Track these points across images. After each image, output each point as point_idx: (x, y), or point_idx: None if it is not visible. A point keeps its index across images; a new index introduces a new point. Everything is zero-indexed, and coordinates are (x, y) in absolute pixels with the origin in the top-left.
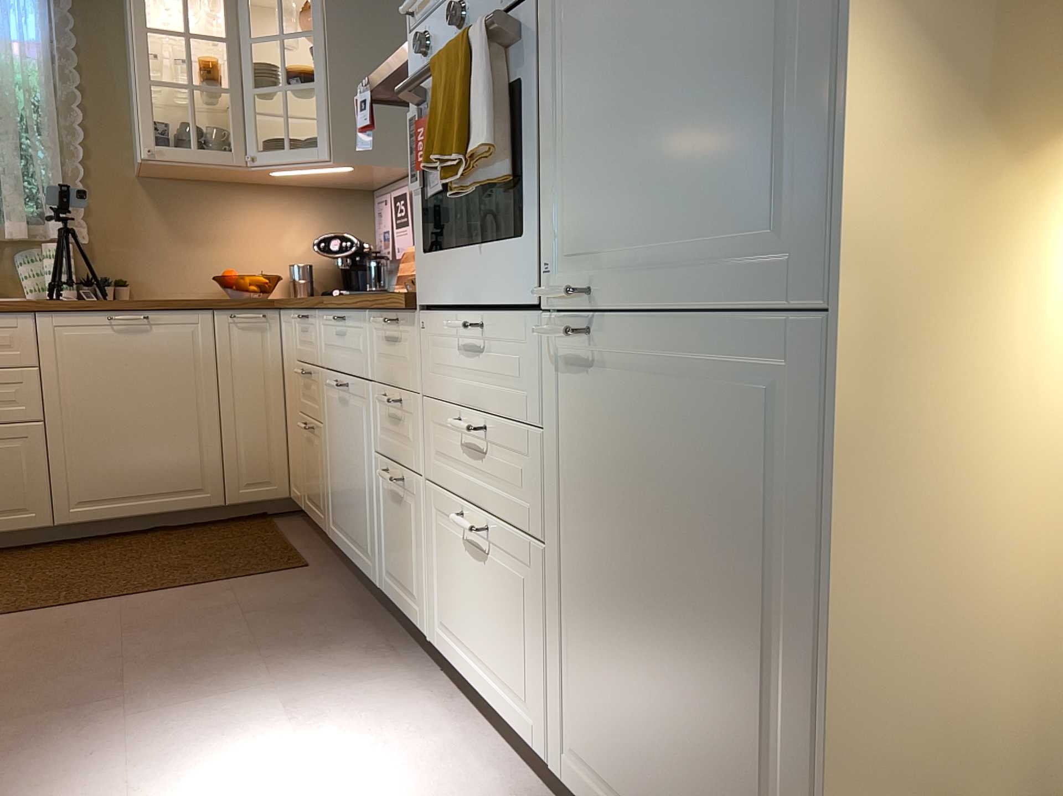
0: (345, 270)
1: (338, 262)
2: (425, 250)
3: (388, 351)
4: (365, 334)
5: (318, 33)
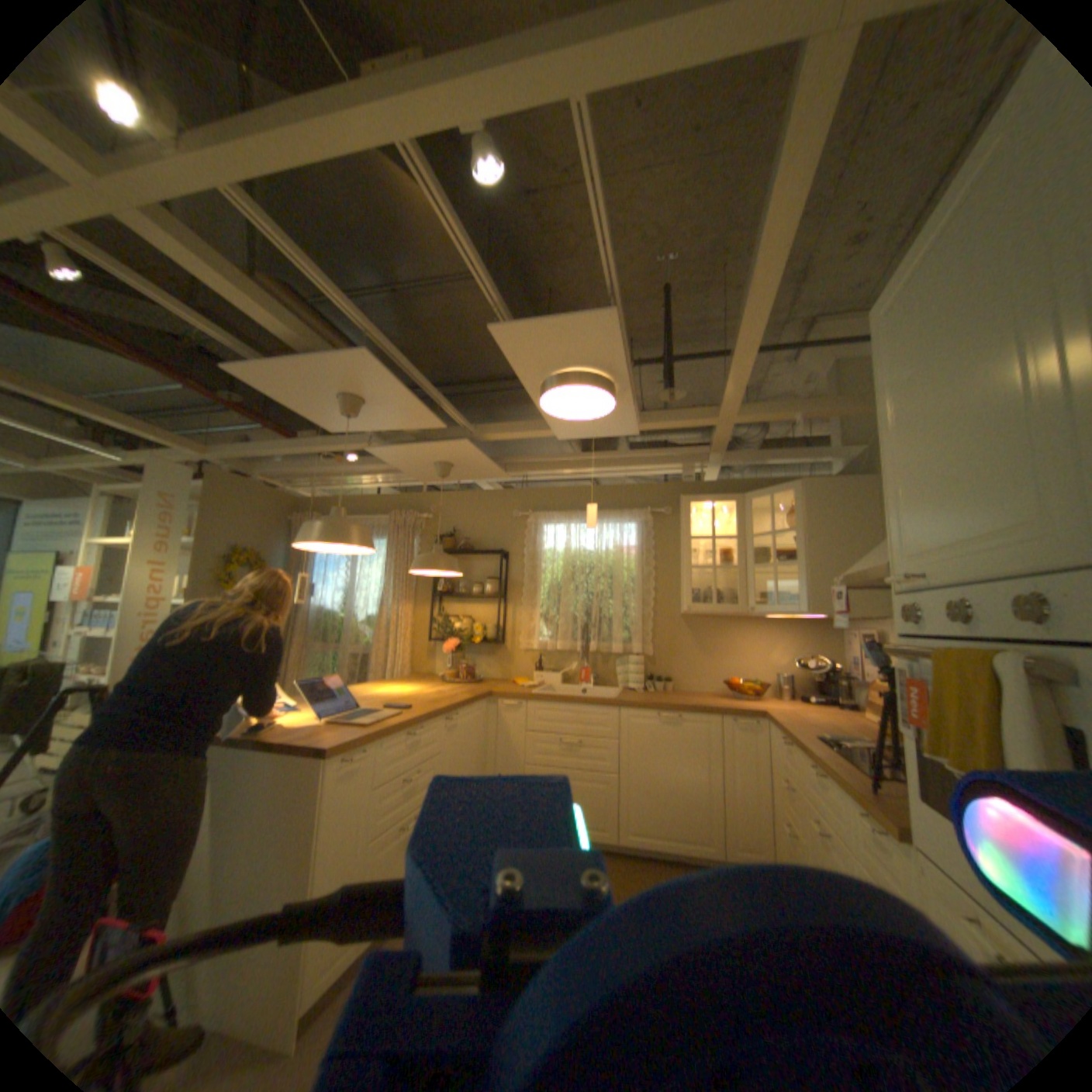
0: (820, 680)
1: (814, 674)
2: (916, 797)
3: (873, 852)
4: (846, 810)
5: (799, 527)
